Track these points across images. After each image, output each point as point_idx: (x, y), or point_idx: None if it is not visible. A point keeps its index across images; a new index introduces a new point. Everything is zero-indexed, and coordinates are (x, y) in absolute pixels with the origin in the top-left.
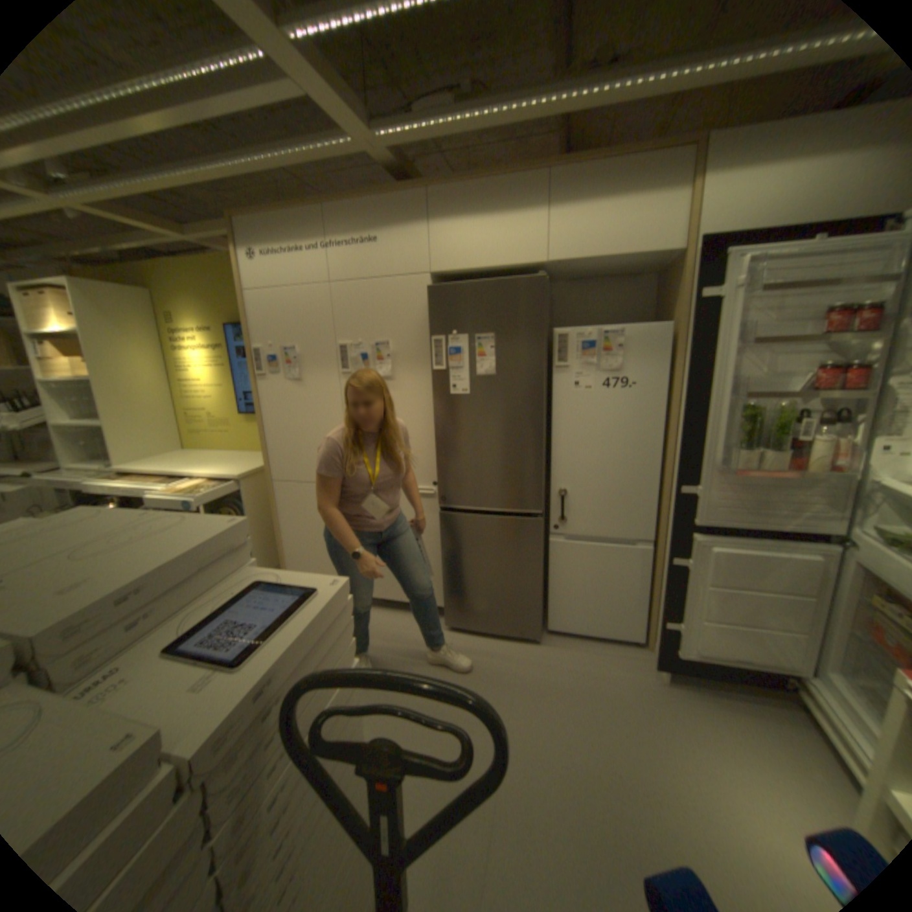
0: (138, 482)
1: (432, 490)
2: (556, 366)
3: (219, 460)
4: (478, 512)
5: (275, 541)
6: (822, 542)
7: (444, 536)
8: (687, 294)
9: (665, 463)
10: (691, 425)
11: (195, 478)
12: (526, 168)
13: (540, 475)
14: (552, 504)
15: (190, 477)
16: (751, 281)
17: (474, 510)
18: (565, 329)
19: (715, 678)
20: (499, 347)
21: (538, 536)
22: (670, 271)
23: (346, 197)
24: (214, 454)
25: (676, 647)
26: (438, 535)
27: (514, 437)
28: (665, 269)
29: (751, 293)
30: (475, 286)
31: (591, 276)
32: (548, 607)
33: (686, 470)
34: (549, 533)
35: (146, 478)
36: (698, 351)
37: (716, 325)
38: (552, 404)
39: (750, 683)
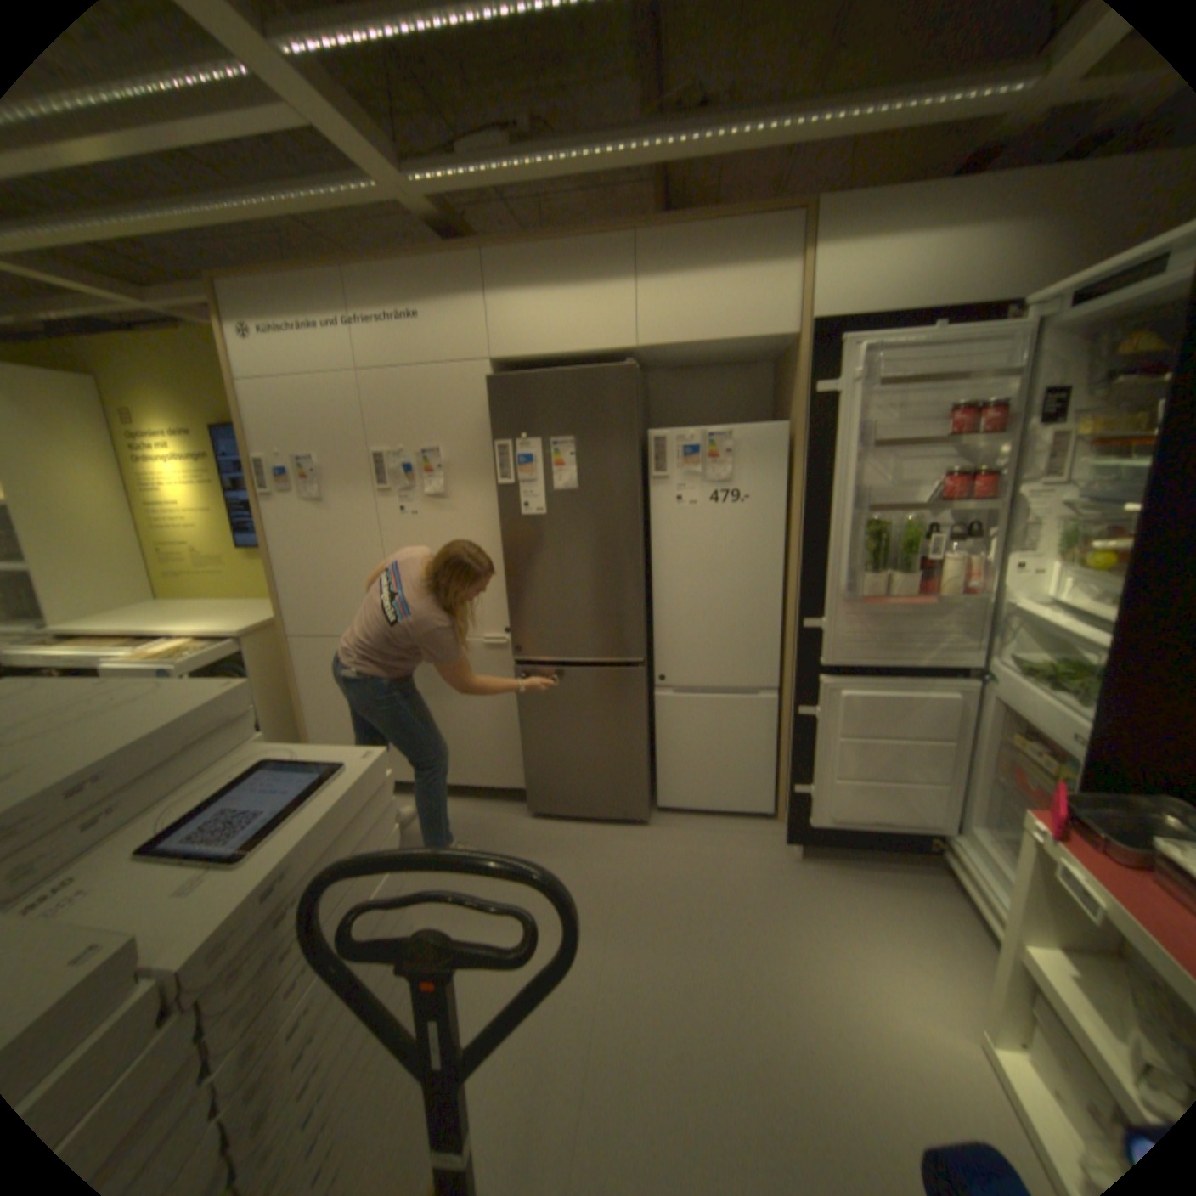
0: (92, 646)
1: (505, 639)
2: (654, 477)
3: (211, 612)
4: (565, 664)
5: (296, 718)
6: (961, 678)
7: (523, 697)
8: (804, 388)
9: (787, 593)
10: (812, 545)
11: (177, 638)
12: (607, 229)
13: (639, 613)
14: (657, 649)
15: (170, 637)
16: (870, 374)
17: (560, 662)
18: (663, 431)
19: (853, 846)
20: (582, 454)
21: (640, 690)
22: (787, 359)
23: (374, 258)
24: (204, 604)
25: (807, 813)
26: (516, 696)
27: (605, 567)
28: (781, 357)
29: (871, 388)
30: (549, 376)
31: (695, 364)
32: (657, 778)
33: (809, 600)
34: (655, 686)
35: (103, 641)
36: (817, 457)
37: (834, 426)
38: (651, 524)
39: (892, 849)
